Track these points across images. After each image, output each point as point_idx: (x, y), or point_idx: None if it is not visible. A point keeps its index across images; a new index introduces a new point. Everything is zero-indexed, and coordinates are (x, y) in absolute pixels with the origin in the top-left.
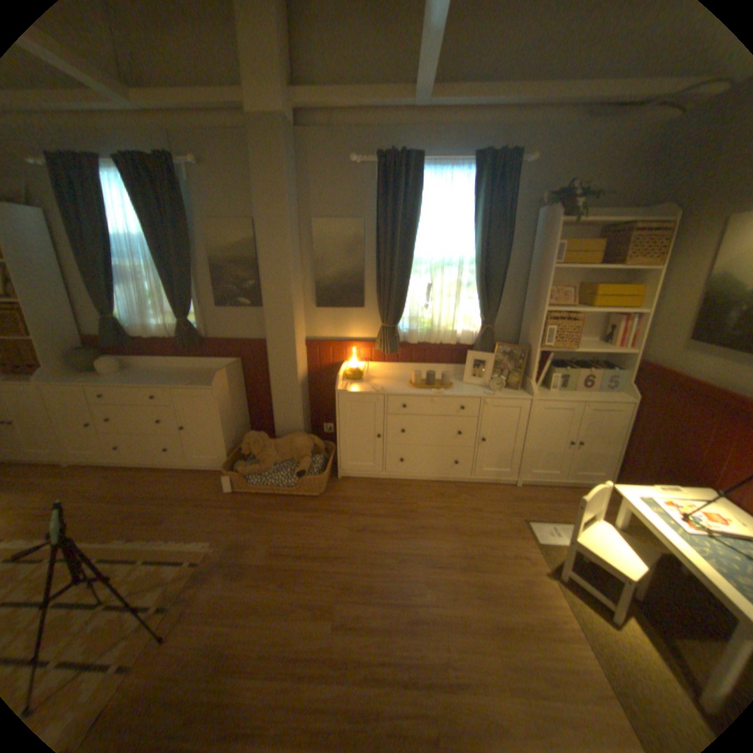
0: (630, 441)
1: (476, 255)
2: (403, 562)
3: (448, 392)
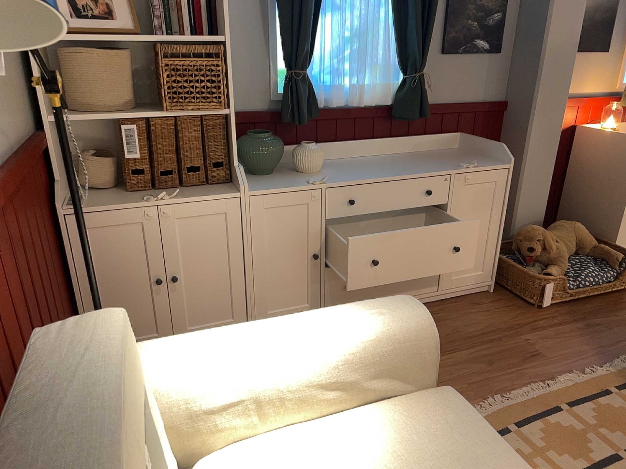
0: None
1: None
2: None
3: None
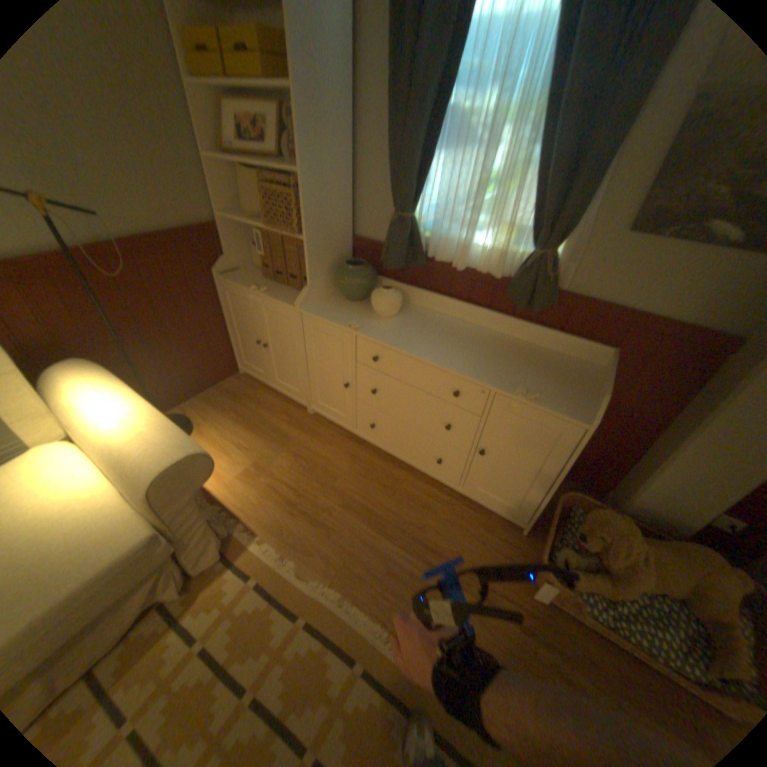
0: None
1: None
2: None
3: None
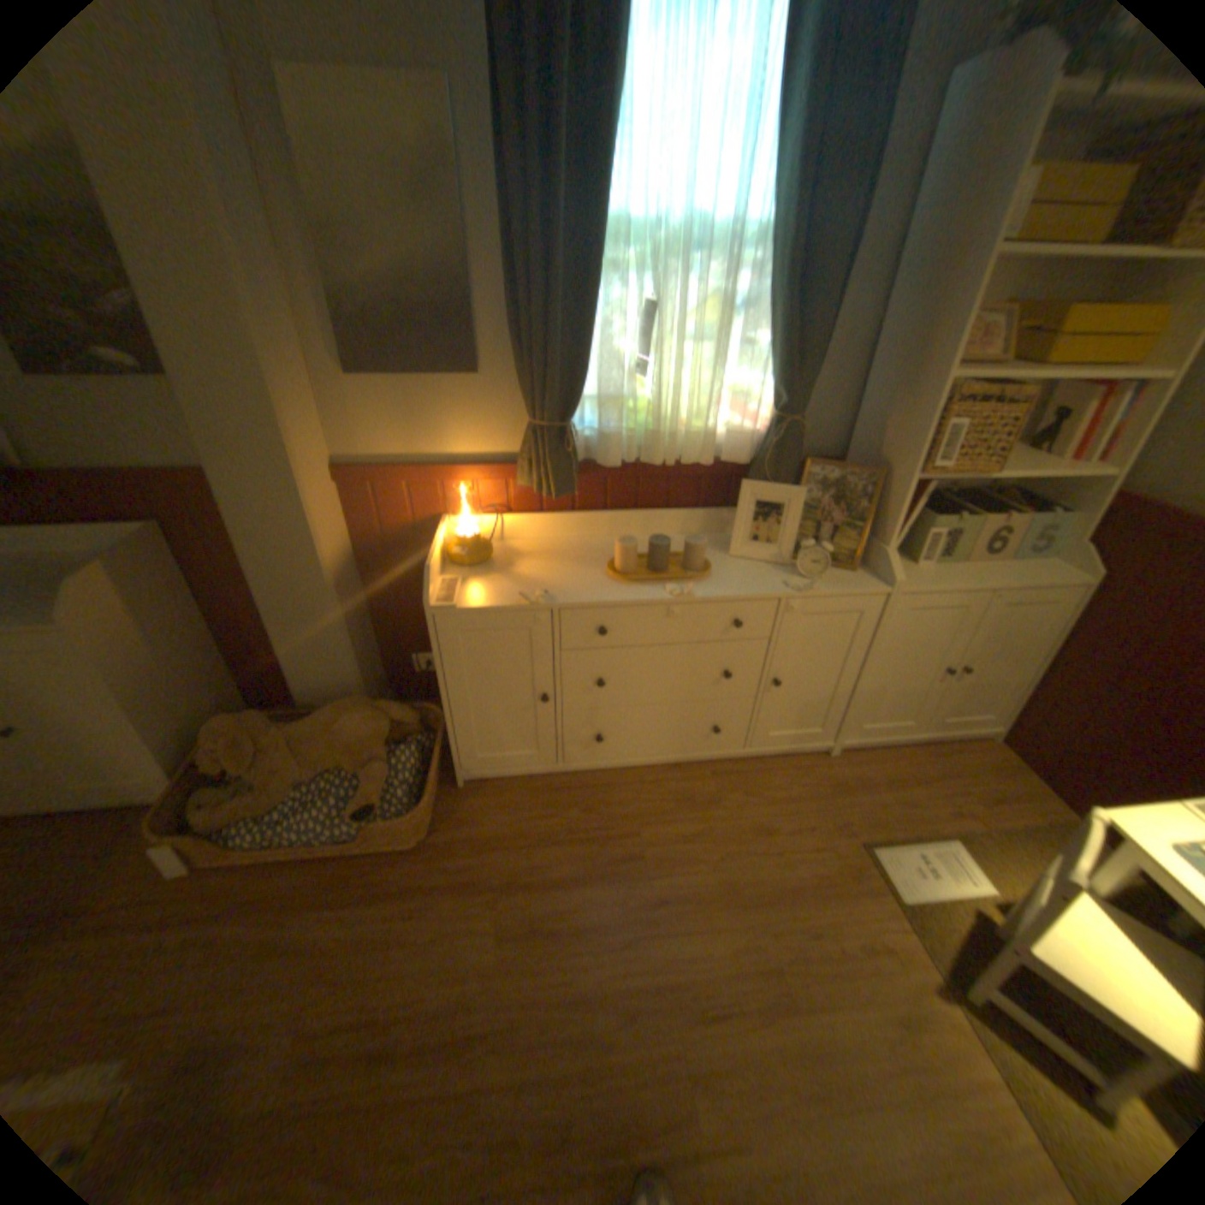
0: (1059, 657)
1: (782, 213)
2: (631, 1019)
3: (705, 590)
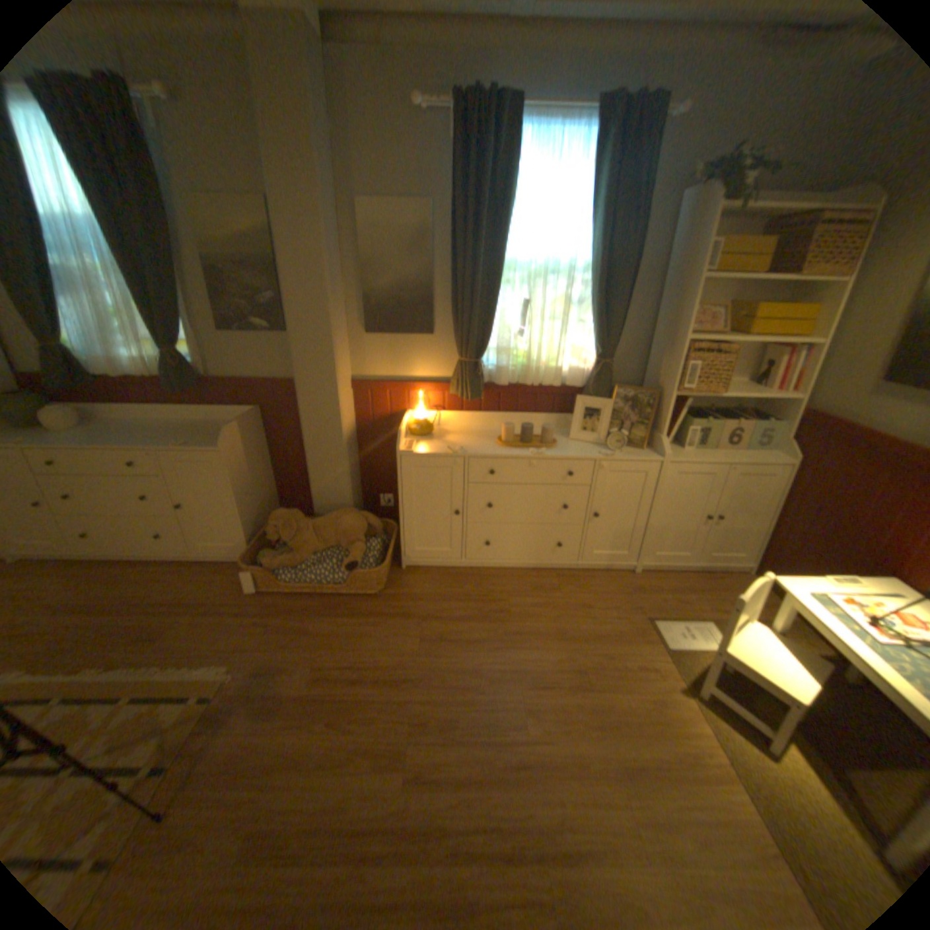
0: (782, 513)
1: (594, 258)
2: (494, 682)
3: (551, 453)
